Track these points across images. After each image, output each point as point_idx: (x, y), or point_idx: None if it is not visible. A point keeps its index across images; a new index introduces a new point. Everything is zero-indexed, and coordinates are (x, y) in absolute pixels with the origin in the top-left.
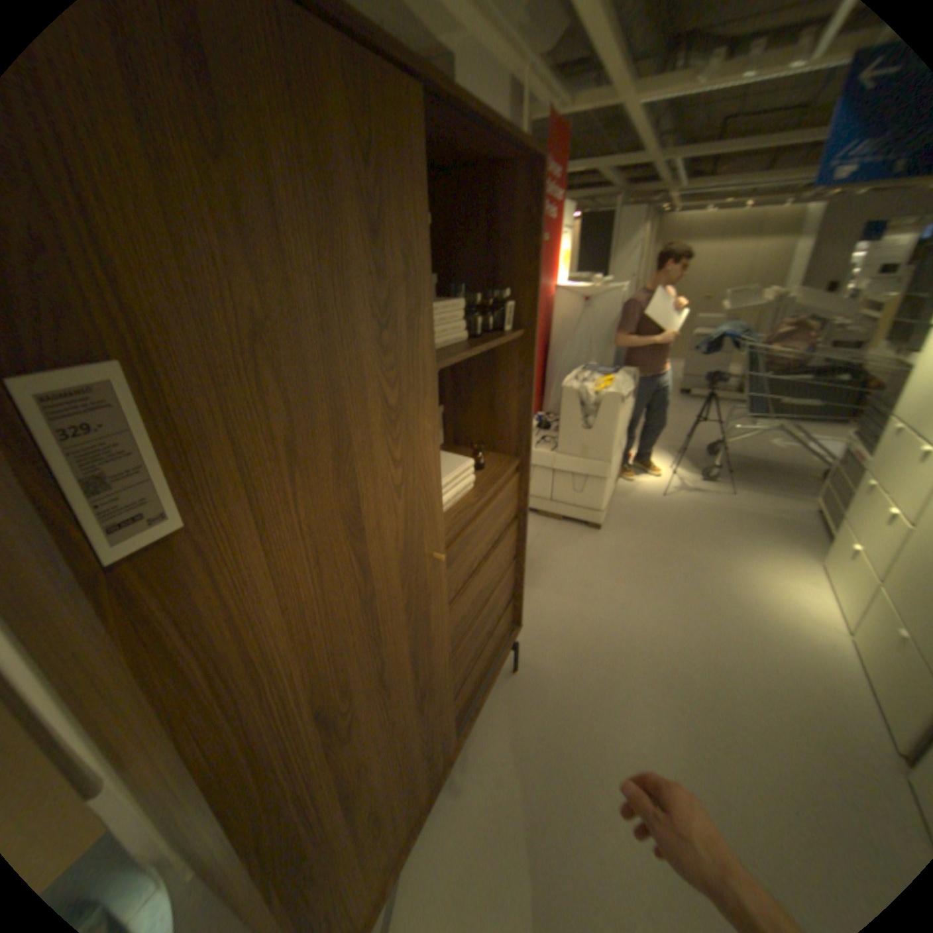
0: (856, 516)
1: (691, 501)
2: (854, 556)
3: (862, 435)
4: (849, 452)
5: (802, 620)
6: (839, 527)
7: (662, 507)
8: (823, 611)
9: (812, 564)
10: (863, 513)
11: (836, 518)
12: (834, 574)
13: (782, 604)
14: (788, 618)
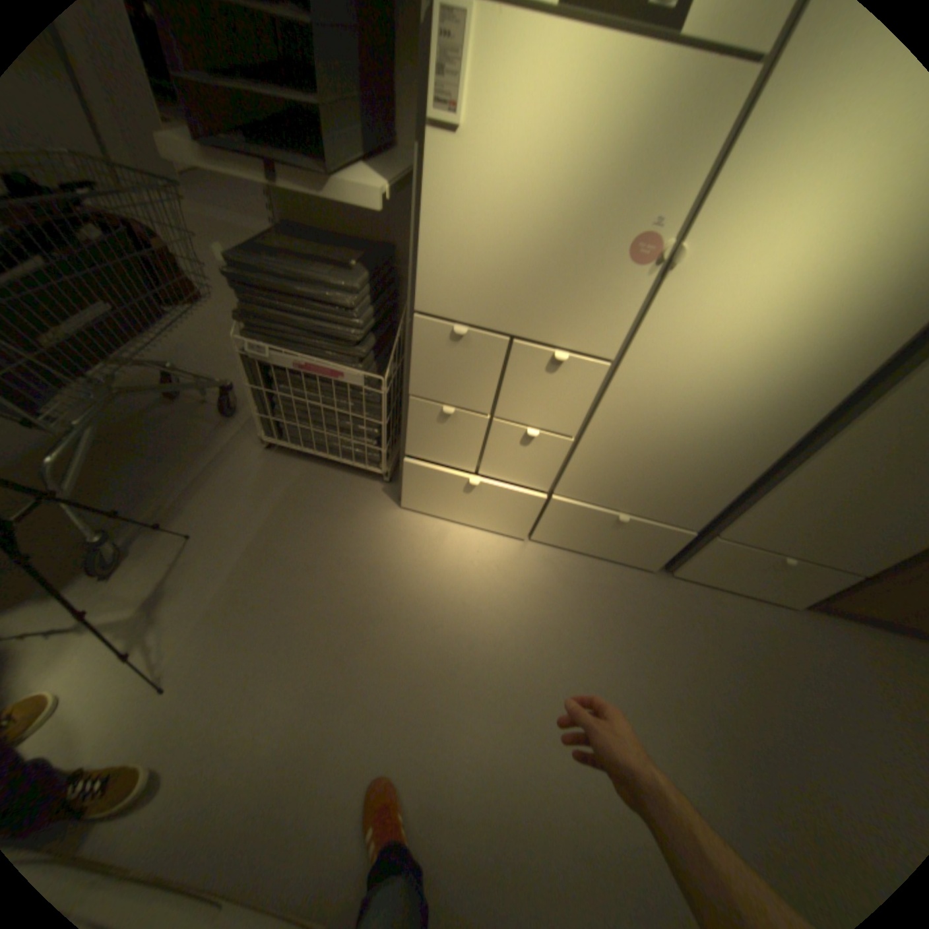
0: (426, 449)
1: (192, 631)
2: (462, 485)
3: (266, 338)
4: (256, 366)
5: (512, 575)
6: (355, 459)
7: (208, 710)
8: (489, 546)
9: (397, 517)
10: (441, 444)
11: (329, 450)
12: (432, 507)
13: (489, 585)
14: (513, 589)
